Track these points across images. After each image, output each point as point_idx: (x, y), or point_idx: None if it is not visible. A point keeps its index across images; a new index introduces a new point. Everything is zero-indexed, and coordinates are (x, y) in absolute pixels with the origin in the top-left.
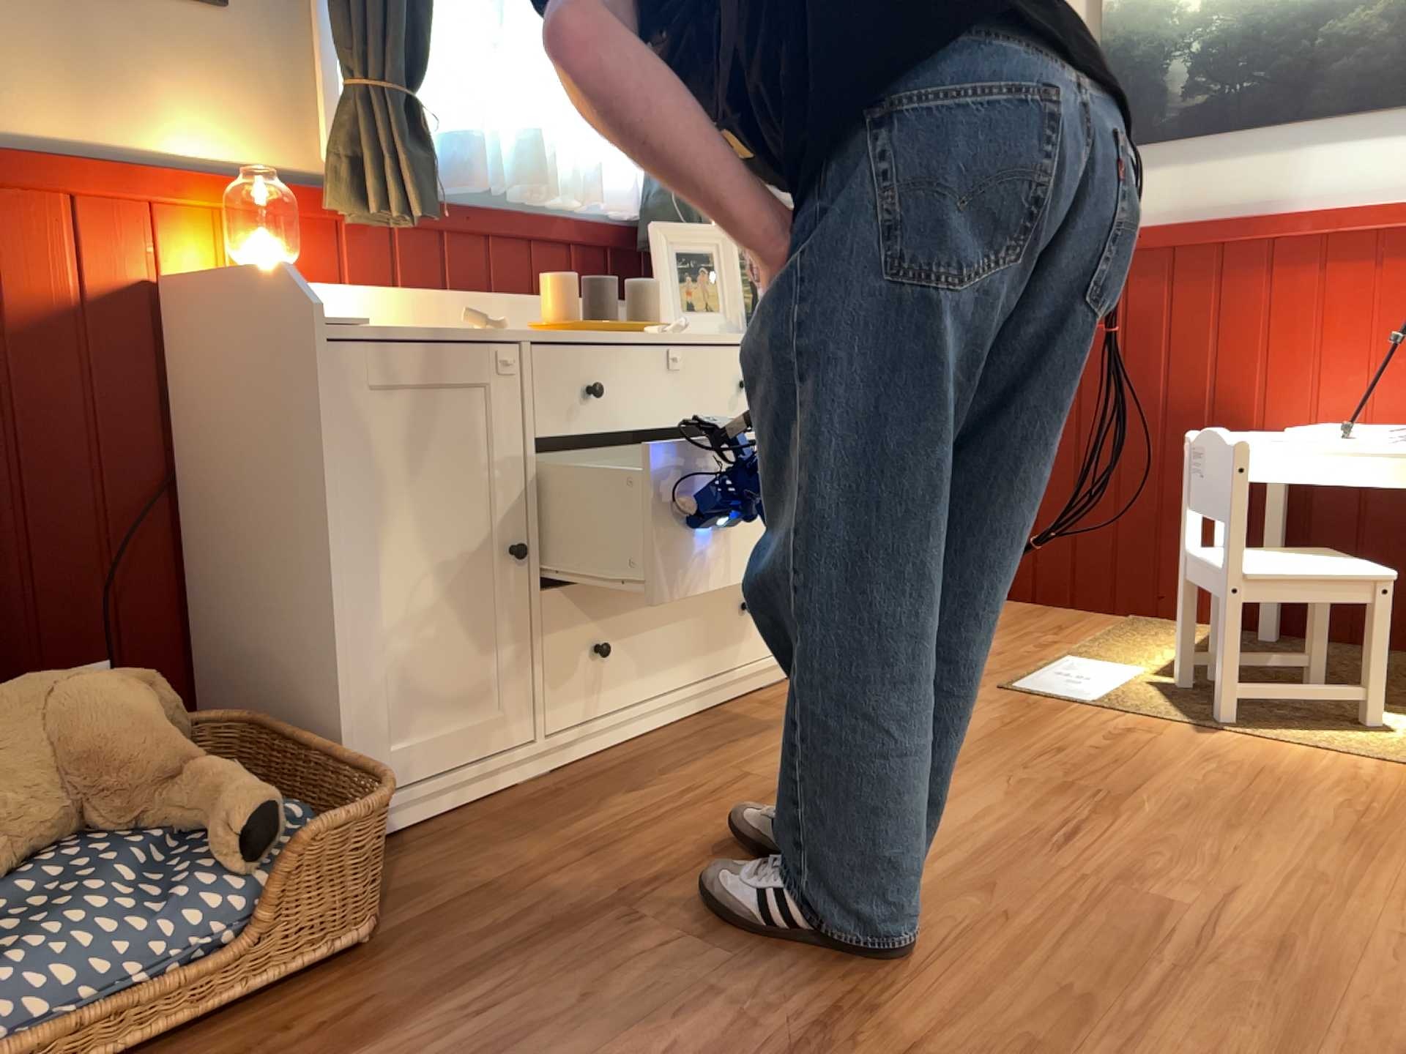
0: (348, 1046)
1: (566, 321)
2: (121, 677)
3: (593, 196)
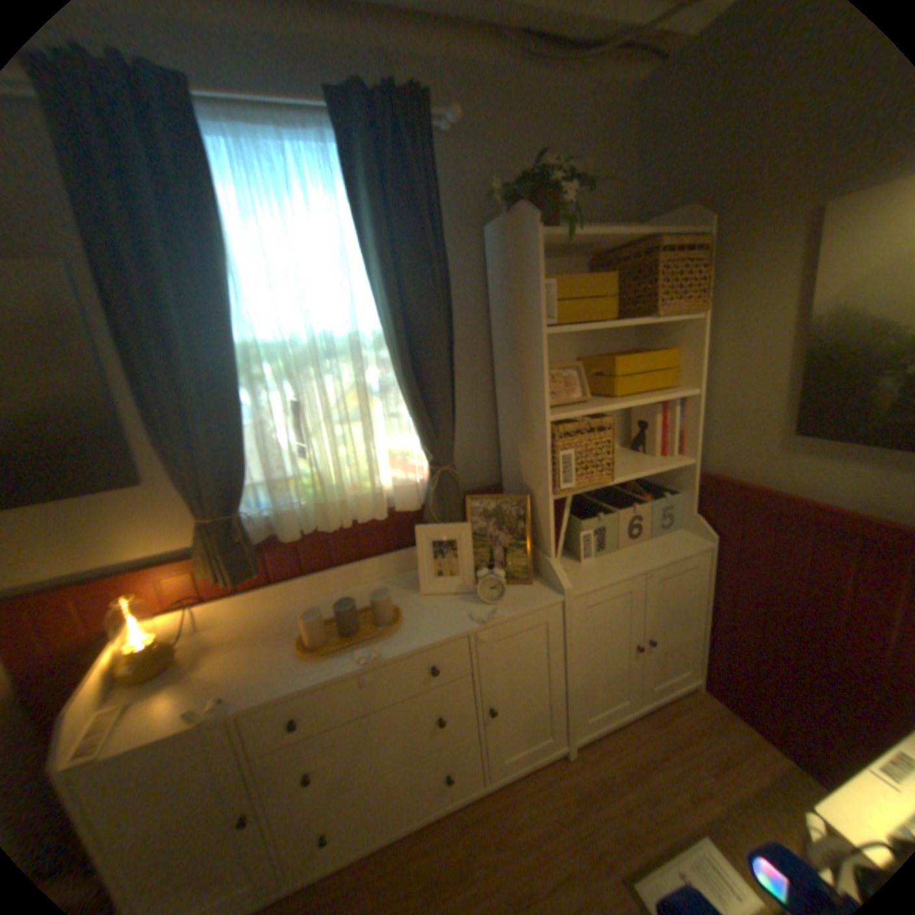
0: None
1: (306, 651)
2: None
3: (377, 517)
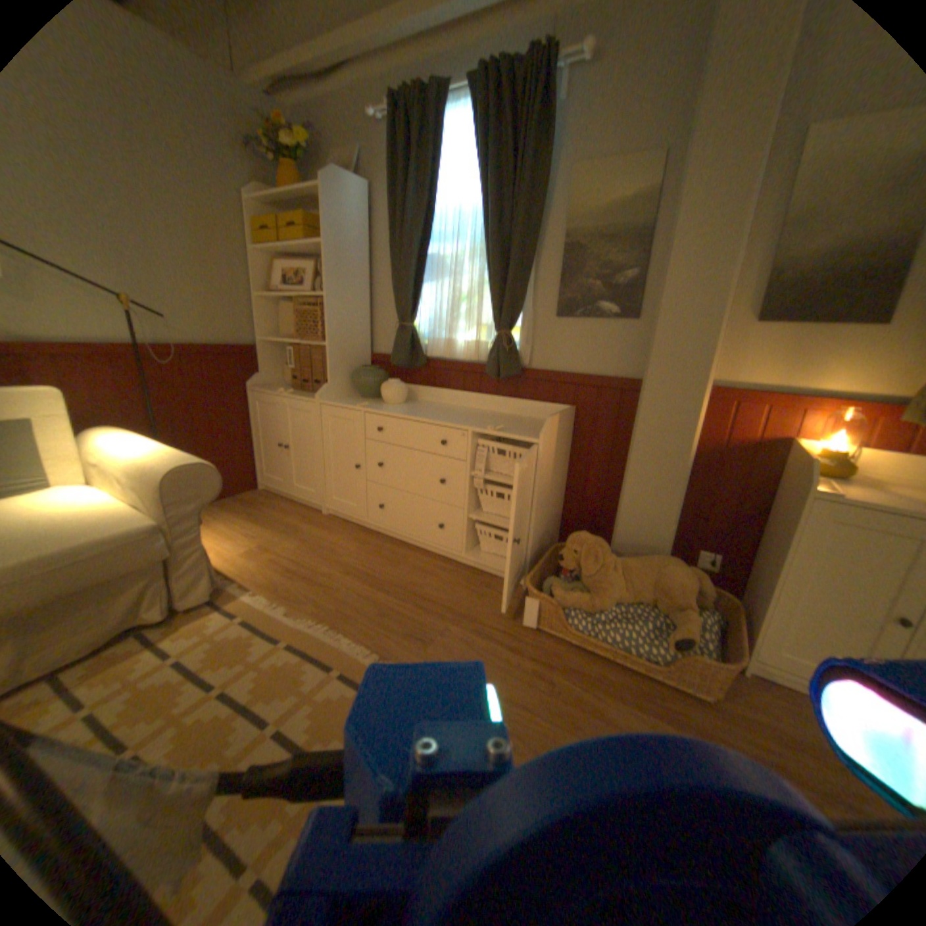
0: (670, 723)
1: None
2: (691, 572)
3: None
